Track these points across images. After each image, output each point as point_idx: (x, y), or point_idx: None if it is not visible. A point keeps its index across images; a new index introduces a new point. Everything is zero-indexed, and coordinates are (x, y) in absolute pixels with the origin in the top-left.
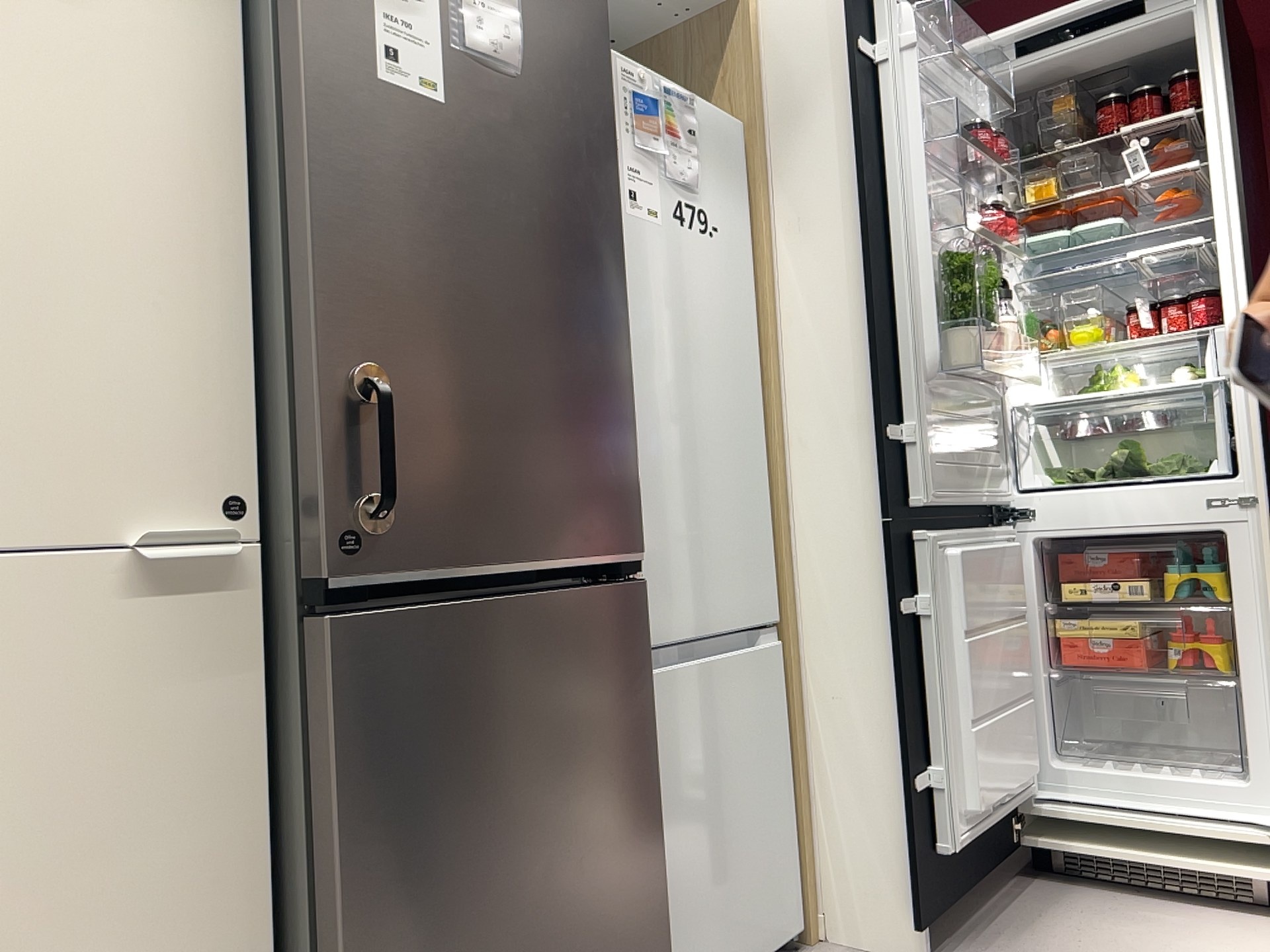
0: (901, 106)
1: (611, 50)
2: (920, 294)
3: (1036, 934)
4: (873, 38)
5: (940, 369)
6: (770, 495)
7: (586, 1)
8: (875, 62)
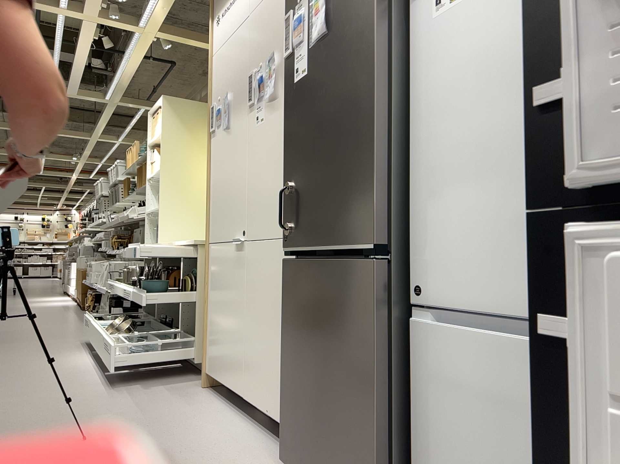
0: None
1: None
2: None
3: None
4: None
5: None
6: None
7: None
8: None
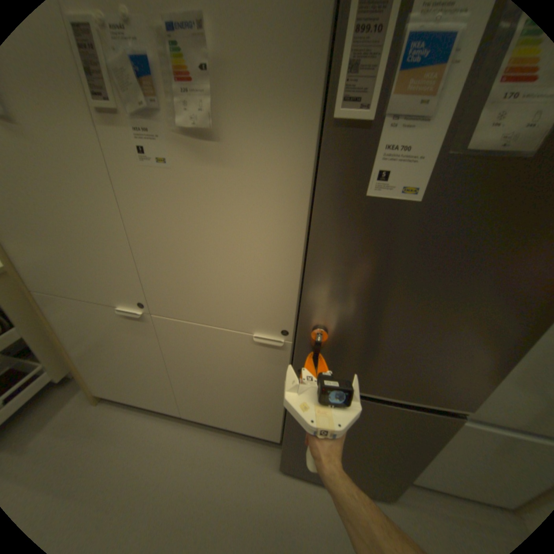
0: None
1: None
2: None
3: None
4: None
5: None
6: None
7: None
8: None
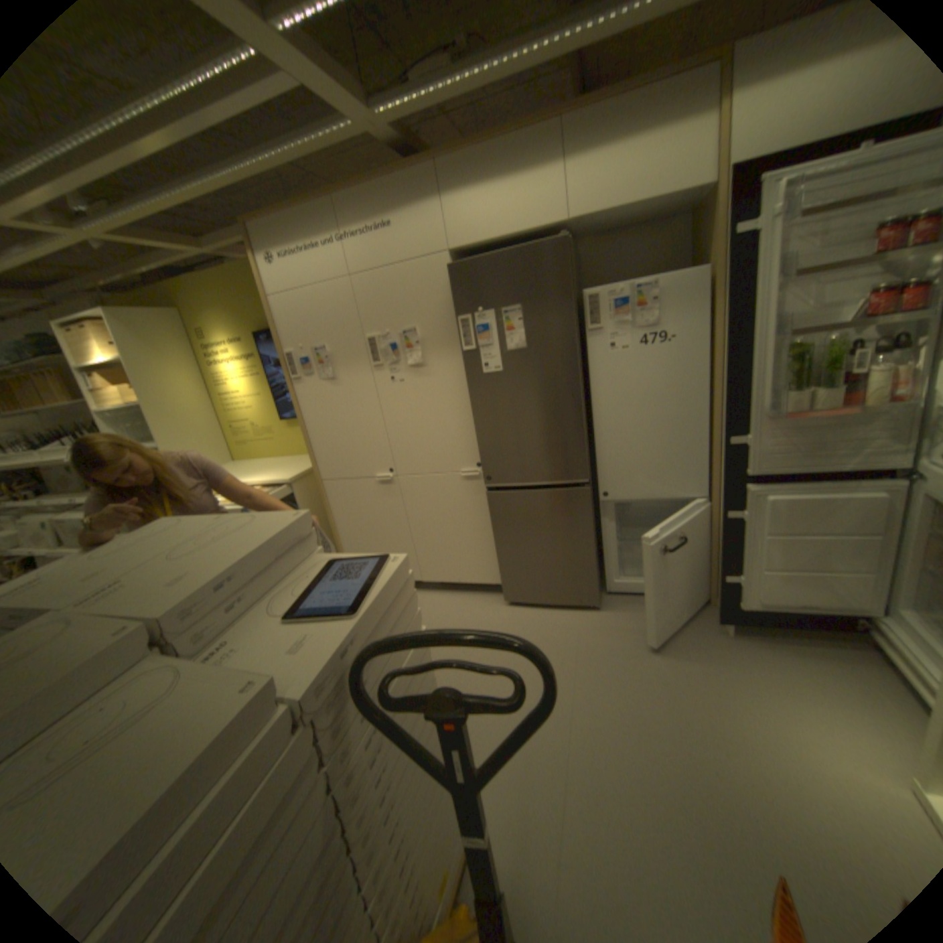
0: (767, 258)
1: (601, 287)
2: (767, 370)
3: (798, 662)
4: (757, 215)
5: (788, 406)
6: (712, 445)
7: (560, 300)
8: (756, 231)
